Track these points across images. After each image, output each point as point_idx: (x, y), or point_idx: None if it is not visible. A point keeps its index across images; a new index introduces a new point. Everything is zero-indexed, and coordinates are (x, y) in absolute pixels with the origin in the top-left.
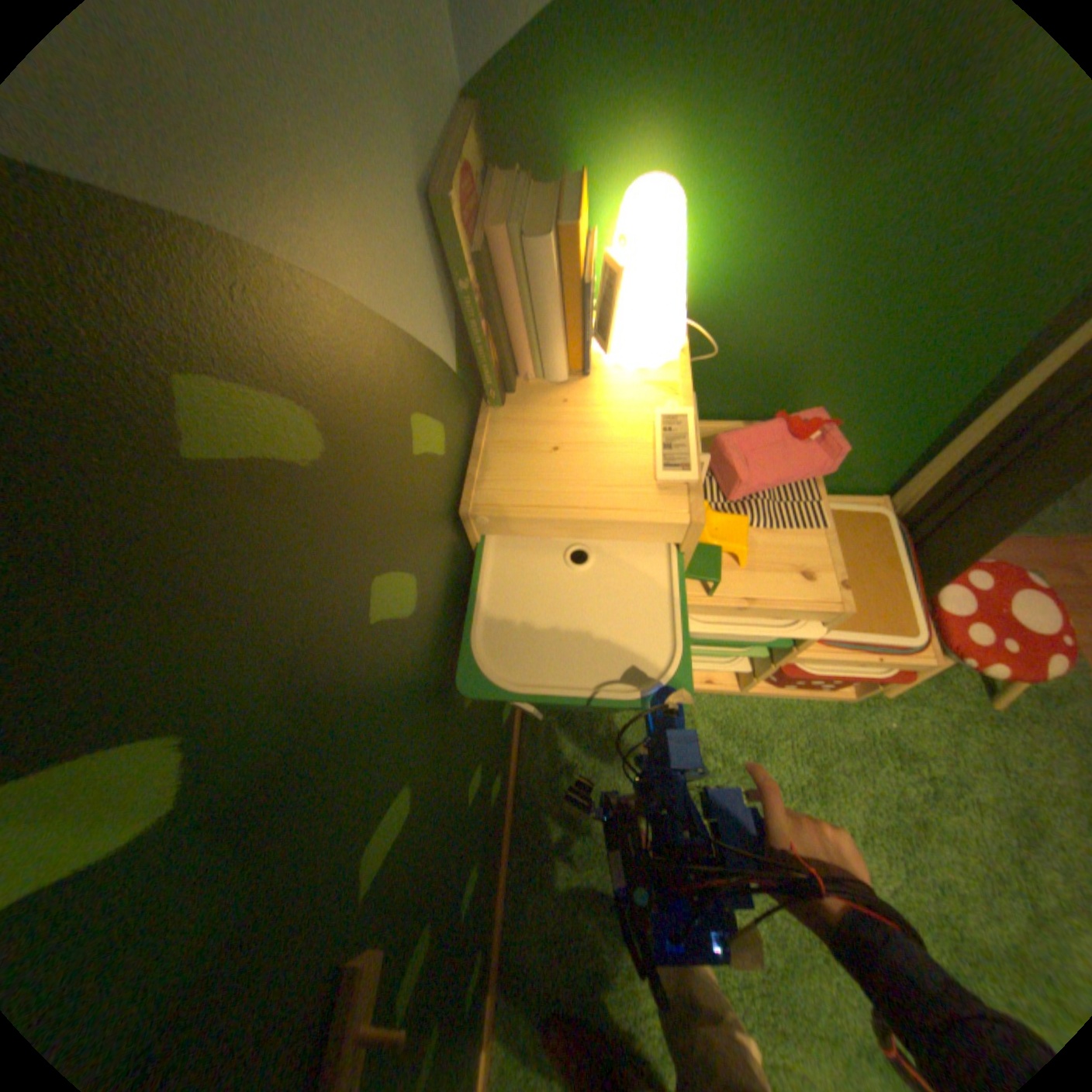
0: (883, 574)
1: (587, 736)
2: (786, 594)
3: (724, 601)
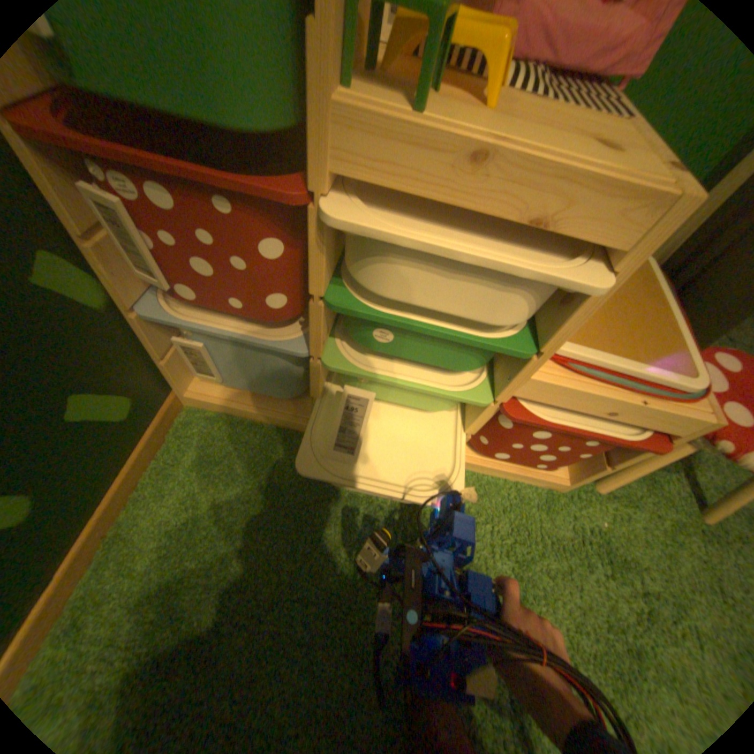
0: (647, 306)
1: (241, 482)
2: (572, 154)
3: (448, 133)
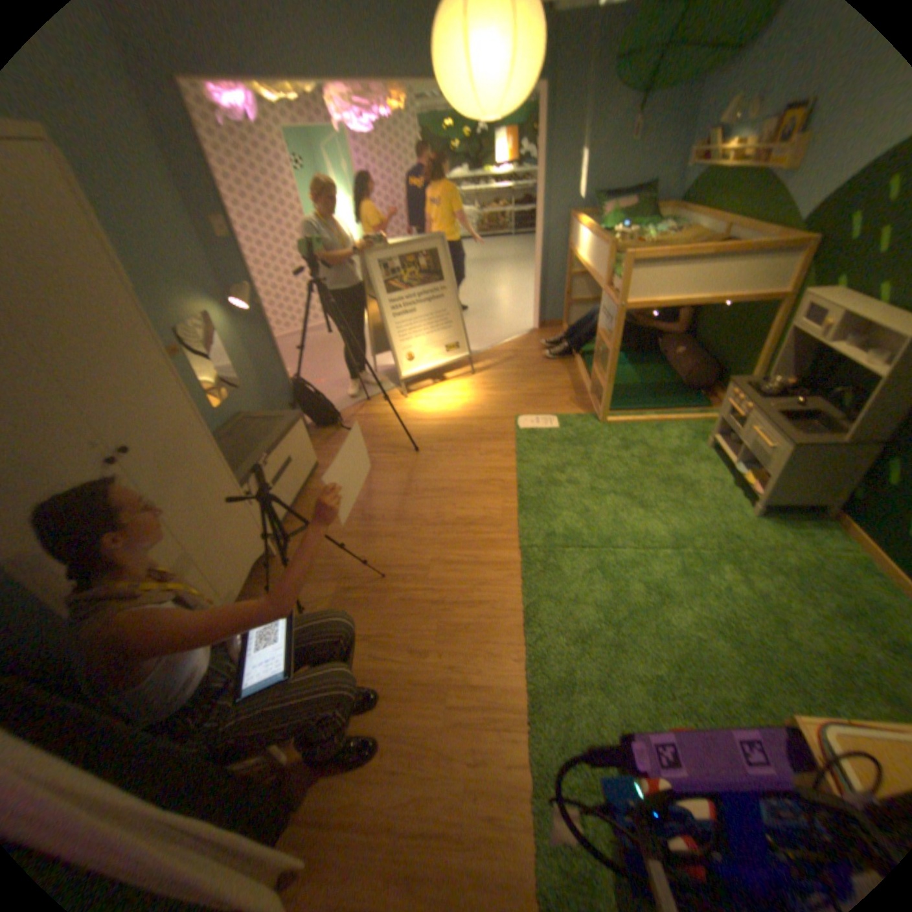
0: None
1: None
2: None
3: None
